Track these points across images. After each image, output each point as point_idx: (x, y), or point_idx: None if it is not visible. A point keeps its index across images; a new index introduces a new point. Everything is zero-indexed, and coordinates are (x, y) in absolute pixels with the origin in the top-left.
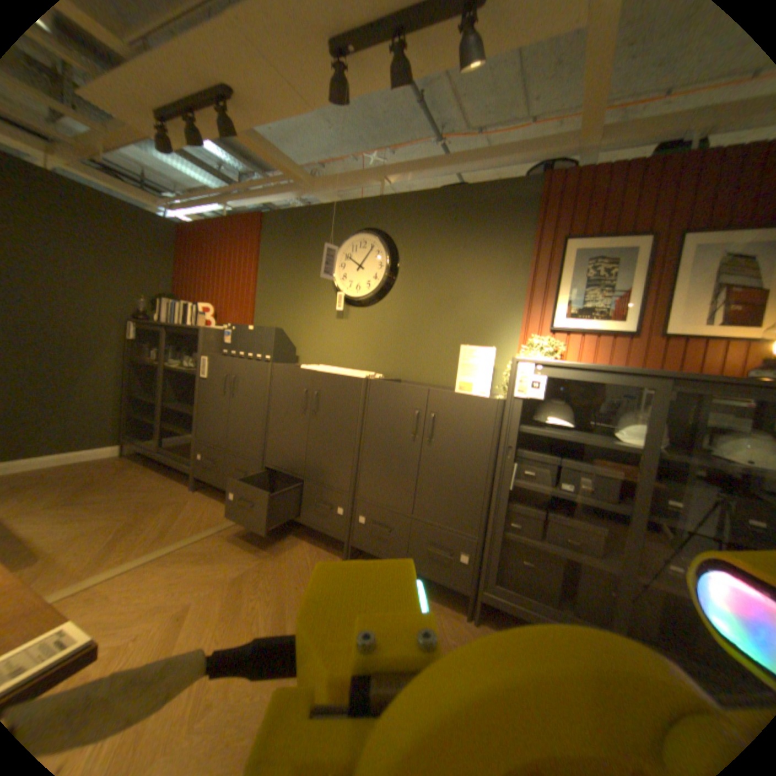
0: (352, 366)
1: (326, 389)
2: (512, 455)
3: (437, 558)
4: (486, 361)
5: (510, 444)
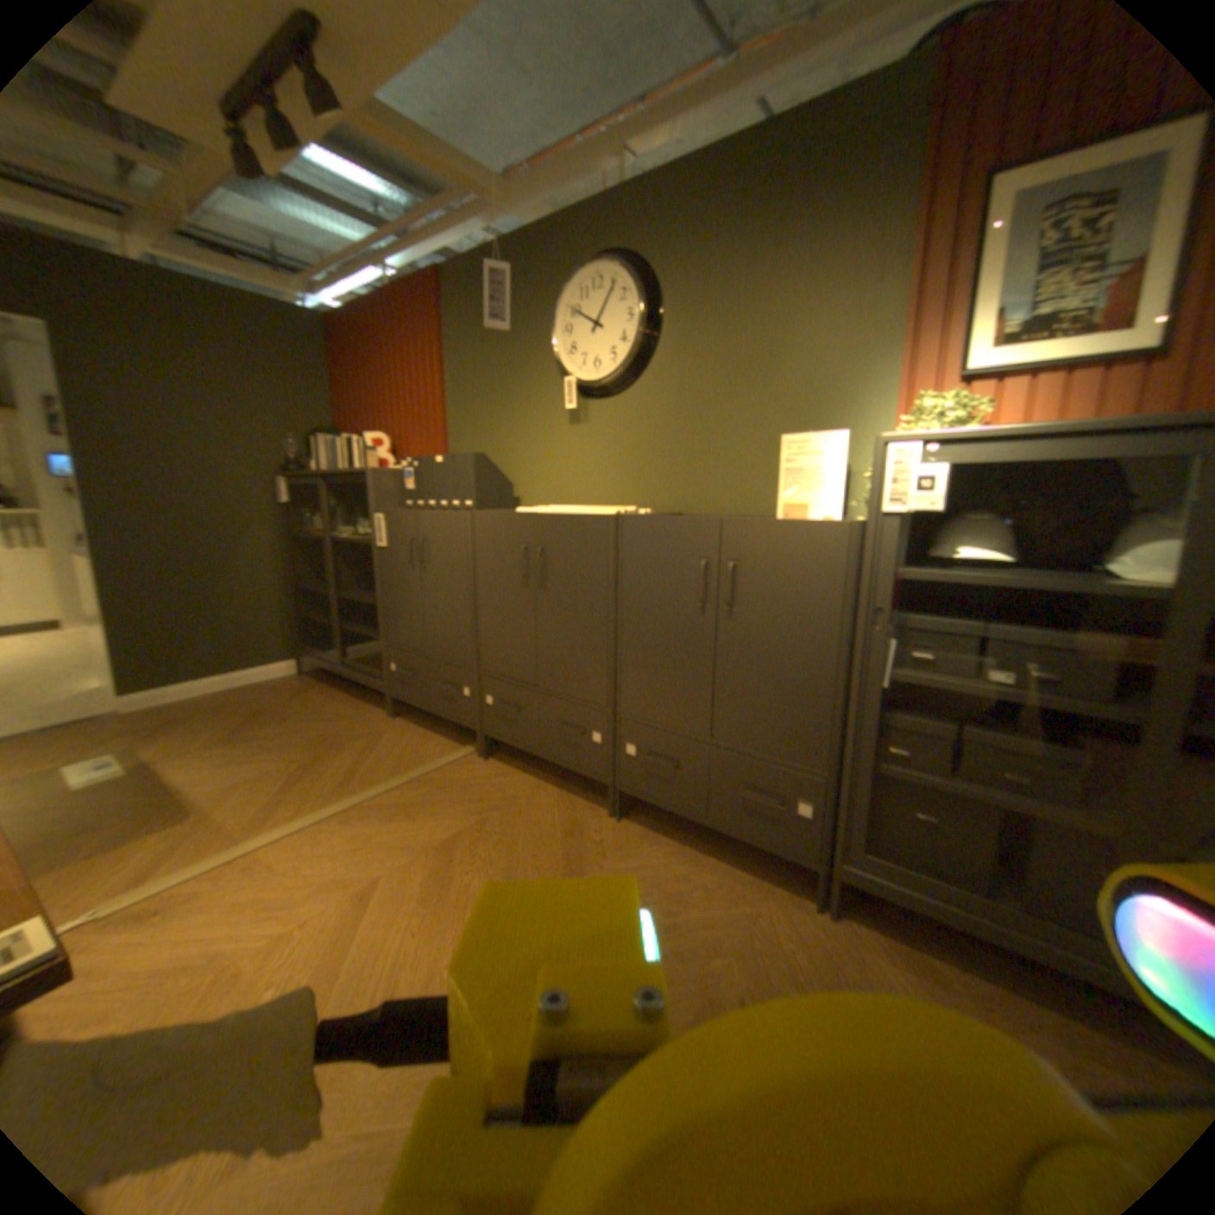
0: (603, 503)
1: (556, 543)
2: (885, 625)
3: (760, 811)
4: (833, 459)
5: (880, 605)
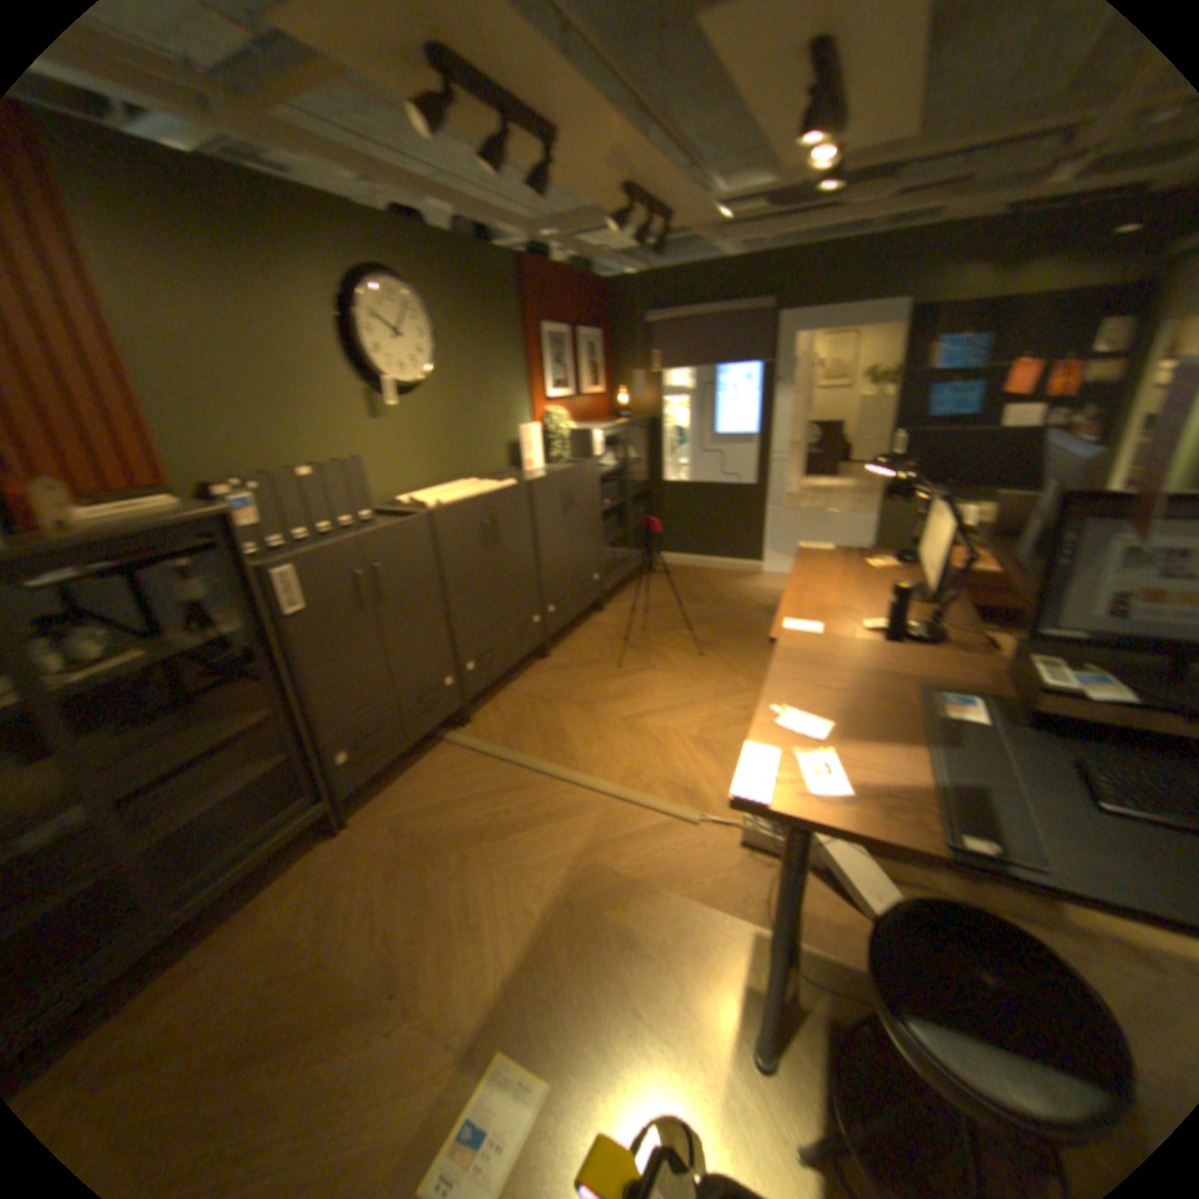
0: (411, 486)
1: (499, 512)
2: (597, 496)
3: (585, 591)
4: (534, 437)
5: (595, 490)
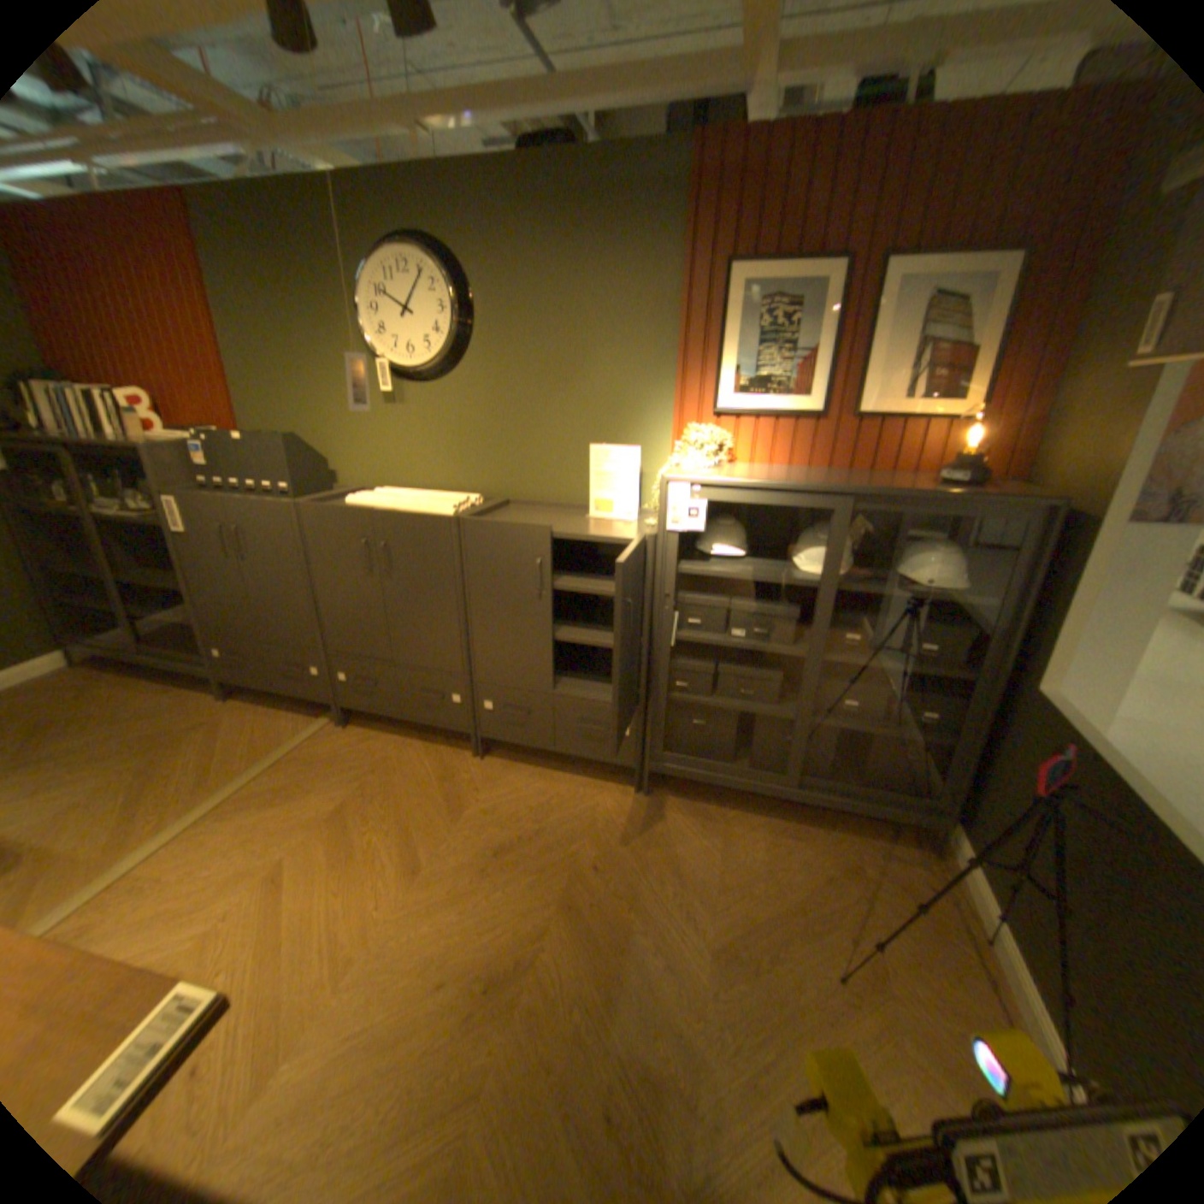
0: (430, 484)
1: (398, 539)
2: (670, 607)
3: (592, 737)
4: (629, 470)
5: (666, 594)
